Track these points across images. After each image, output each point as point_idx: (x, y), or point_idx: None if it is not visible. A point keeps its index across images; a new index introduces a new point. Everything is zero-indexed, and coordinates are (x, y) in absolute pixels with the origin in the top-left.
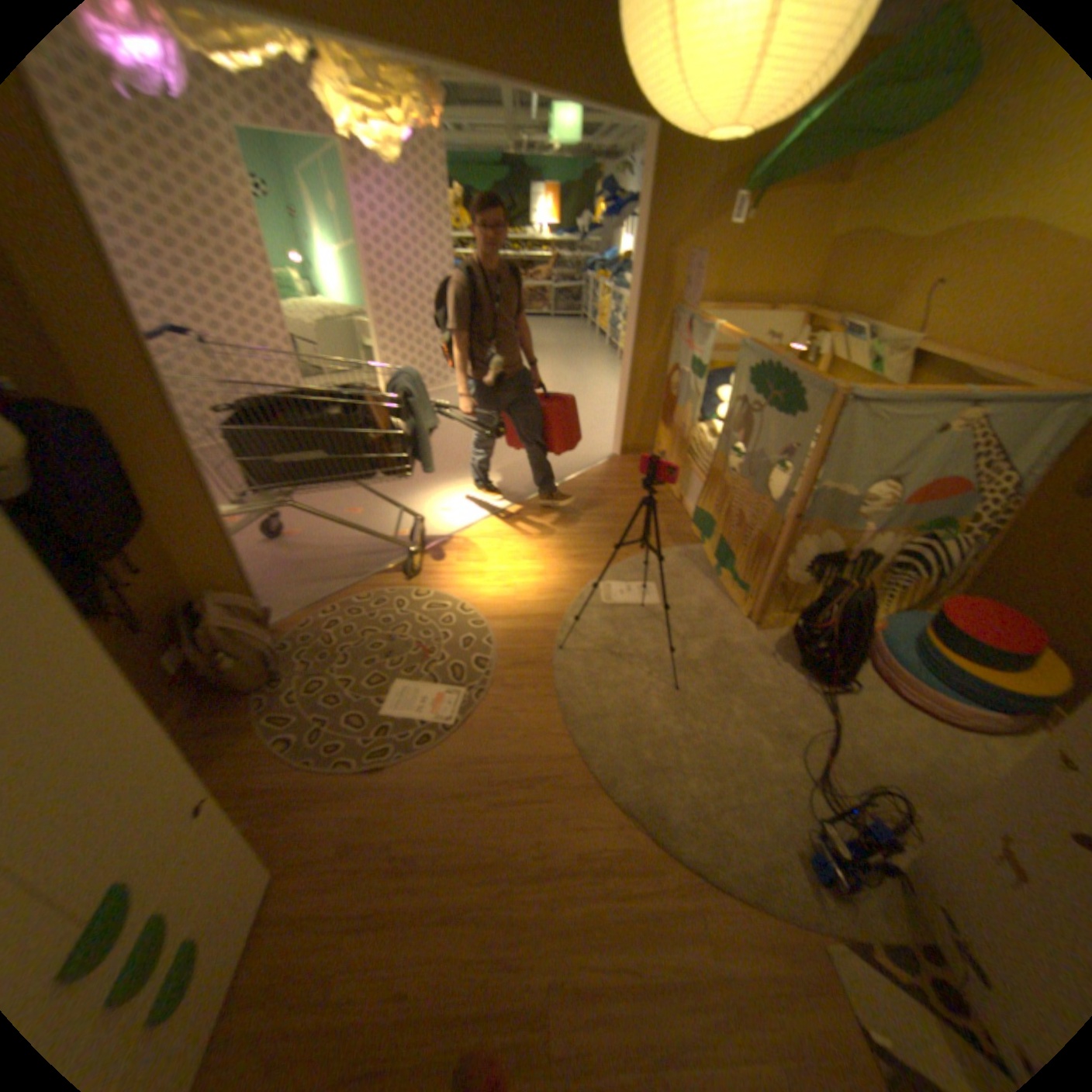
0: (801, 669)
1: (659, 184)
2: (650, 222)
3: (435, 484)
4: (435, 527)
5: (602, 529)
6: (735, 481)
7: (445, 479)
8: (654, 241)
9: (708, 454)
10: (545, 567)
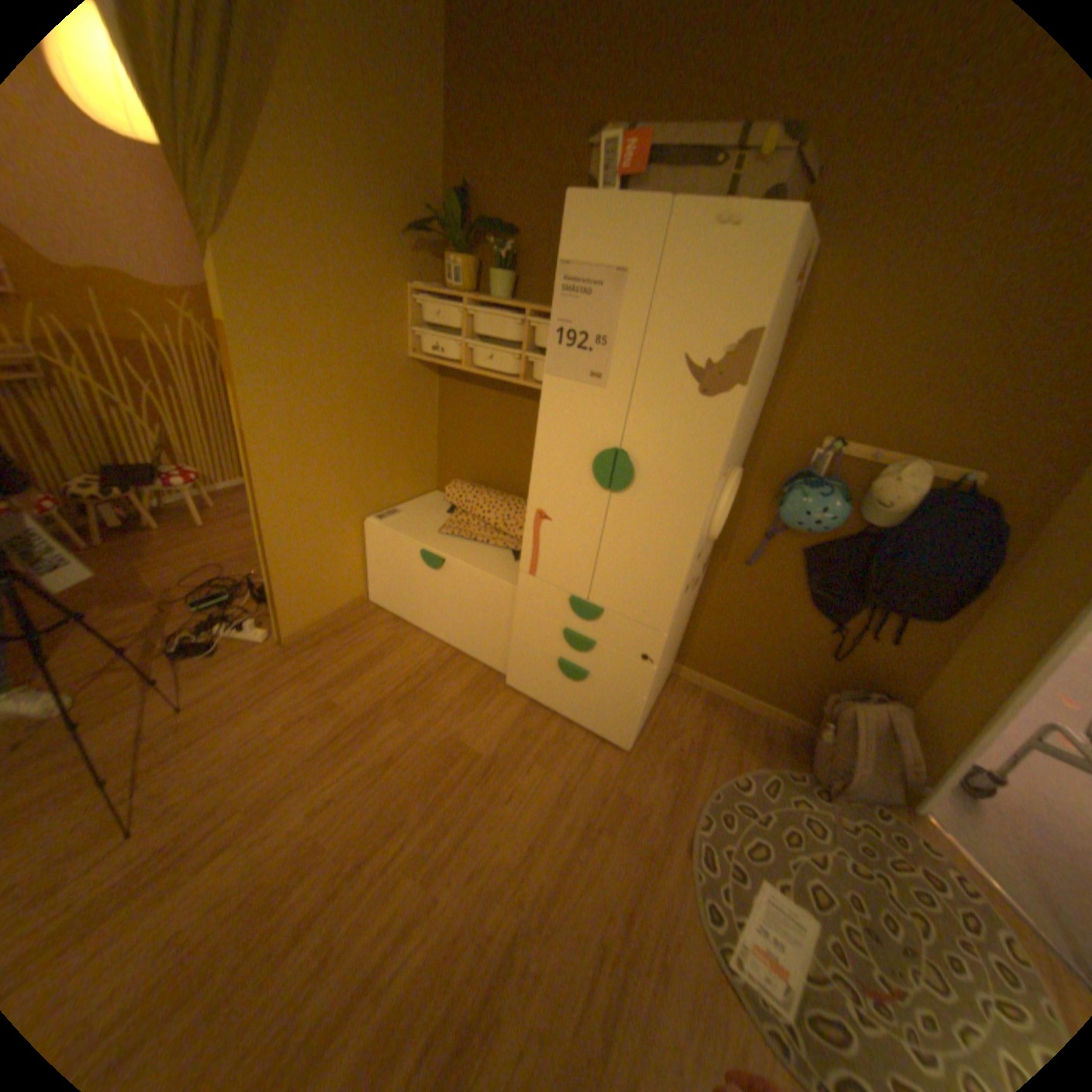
0: None
1: None
2: None
3: None
4: None
5: None
6: None
7: None
8: None
9: None
10: None
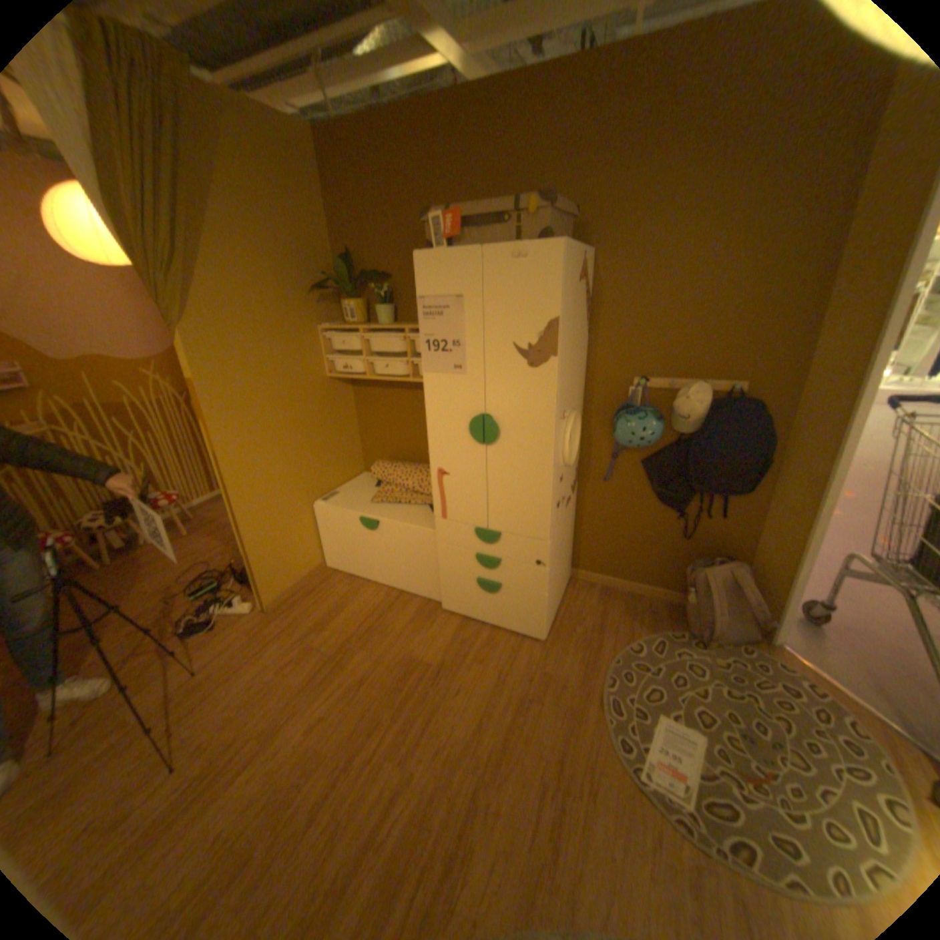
0: None
1: None
2: None
3: None
4: None
5: None
6: None
7: None
8: None
9: None
10: None
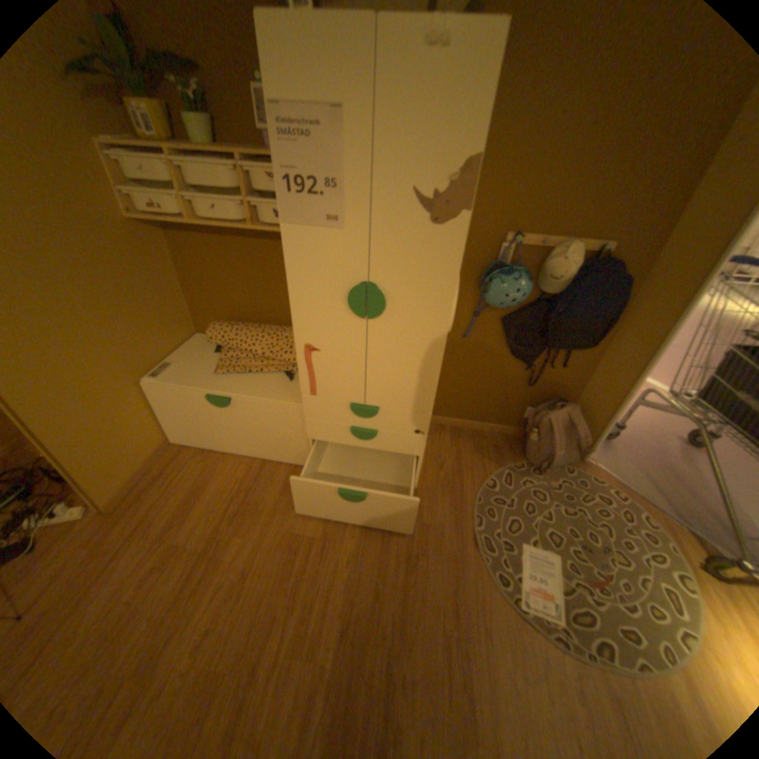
0: None
1: None
2: None
3: None
4: None
5: None
6: None
7: None
8: None
9: None
10: None
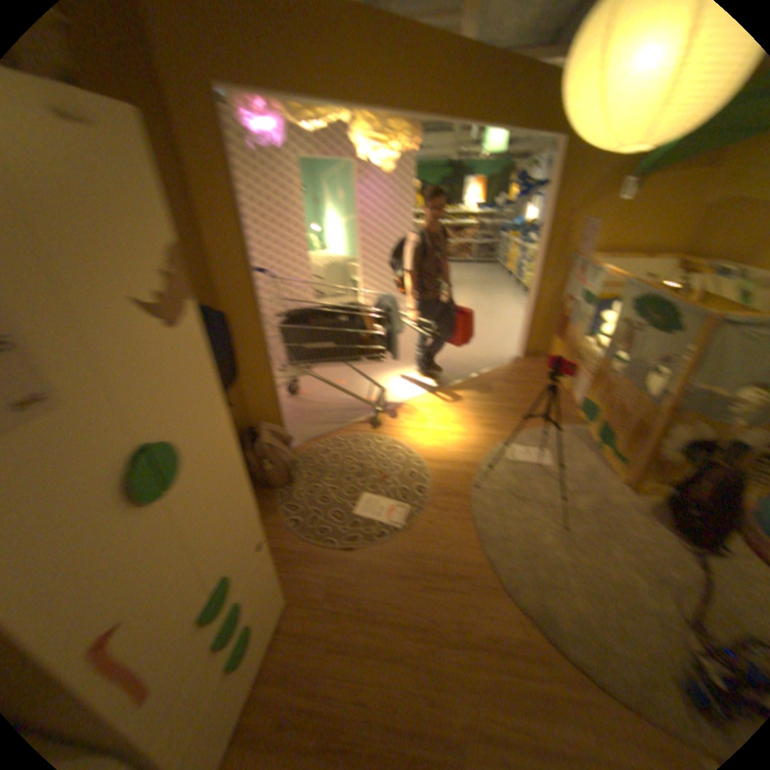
0: (674, 530)
1: (565, 174)
2: (557, 199)
3: (392, 369)
4: (392, 396)
5: (509, 408)
6: (618, 380)
7: (399, 366)
8: (558, 212)
9: (595, 359)
10: (466, 430)
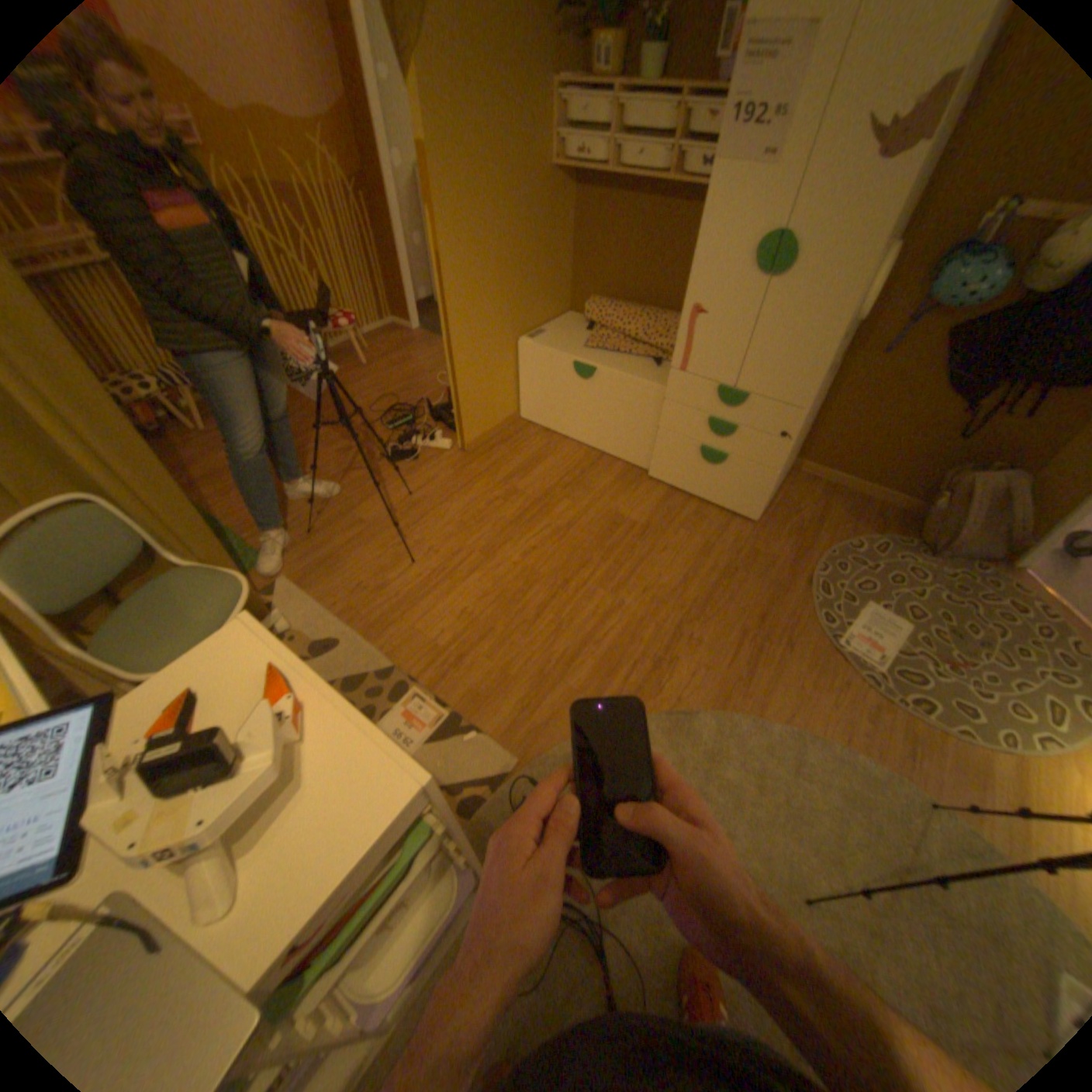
0: None
1: None
2: None
3: None
4: None
5: None
6: None
7: None
8: None
9: None
10: None
